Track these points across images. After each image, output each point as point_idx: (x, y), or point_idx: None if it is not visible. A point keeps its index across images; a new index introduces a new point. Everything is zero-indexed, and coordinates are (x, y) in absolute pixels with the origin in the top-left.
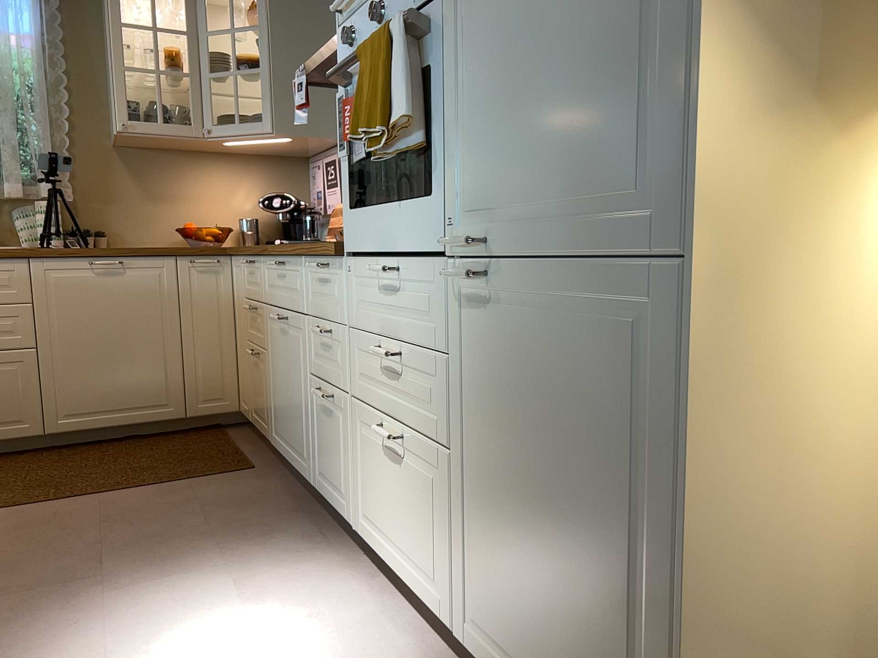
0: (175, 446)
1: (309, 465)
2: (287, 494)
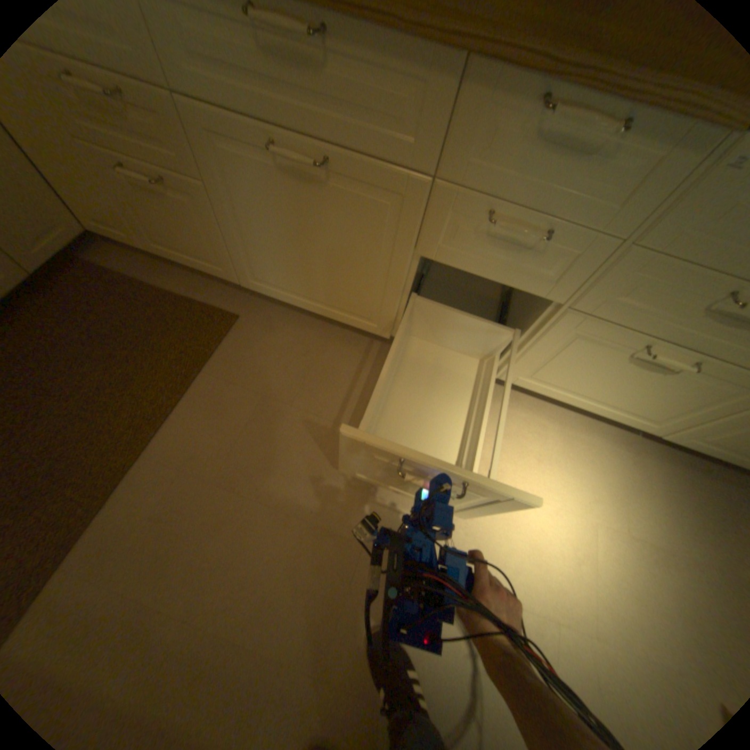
0: (72, 321)
1: (384, 324)
2: (323, 336)
